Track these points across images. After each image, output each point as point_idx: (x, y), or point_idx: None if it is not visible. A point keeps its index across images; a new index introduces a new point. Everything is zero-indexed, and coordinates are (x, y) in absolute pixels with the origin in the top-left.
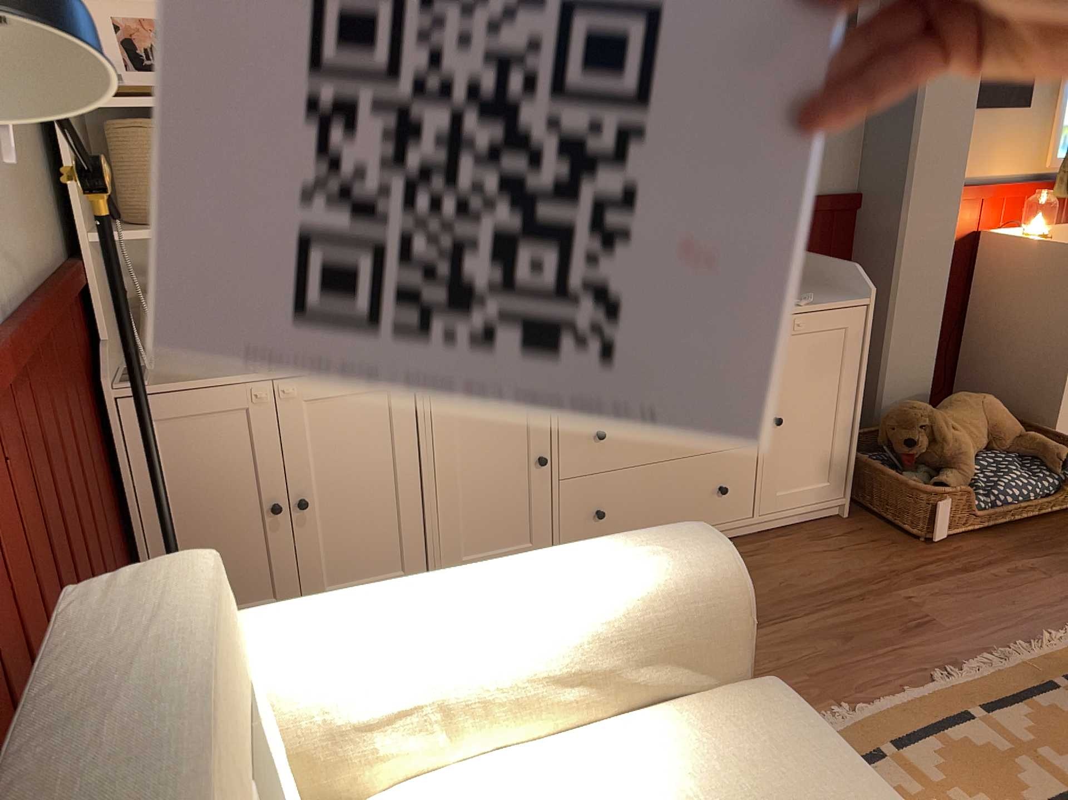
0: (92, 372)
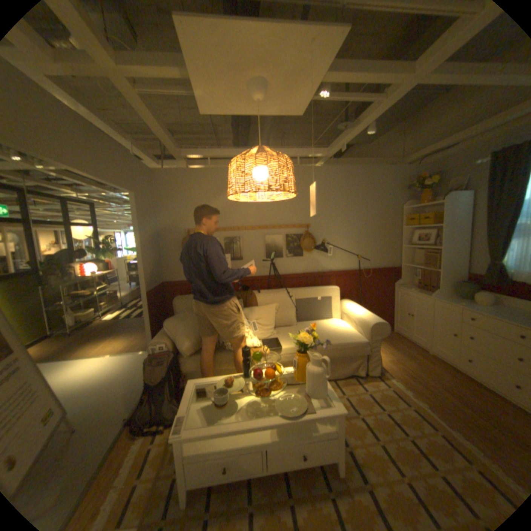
0: (395, 282)
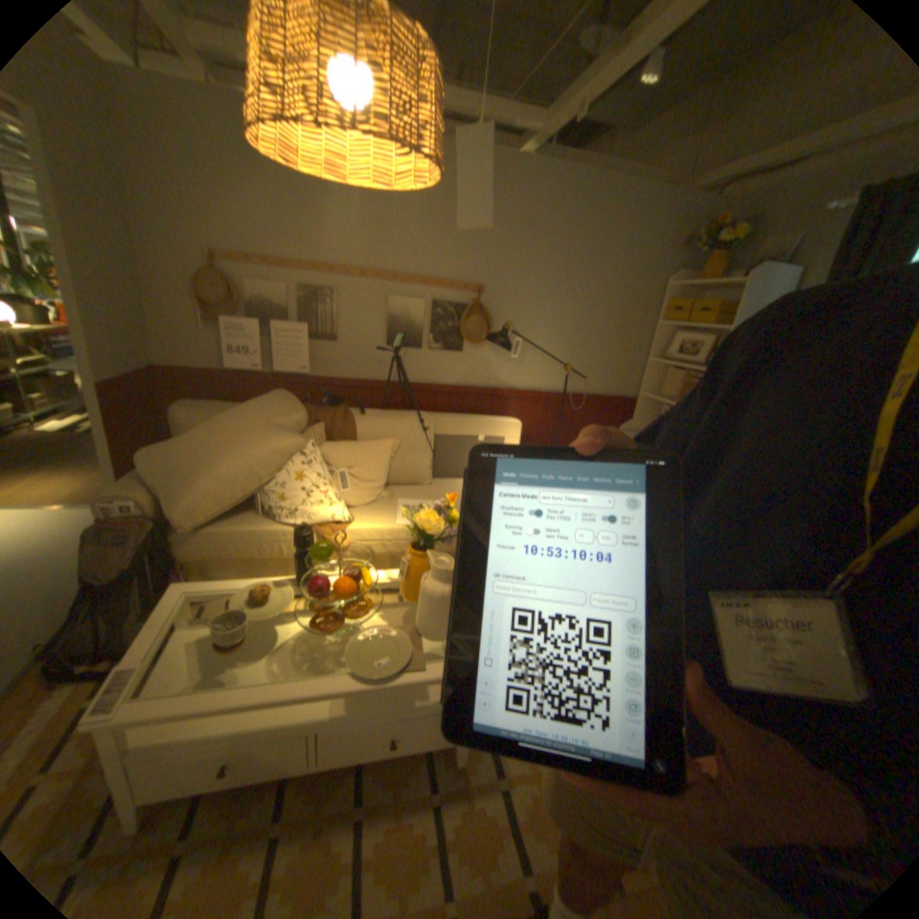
0: (620, 424)
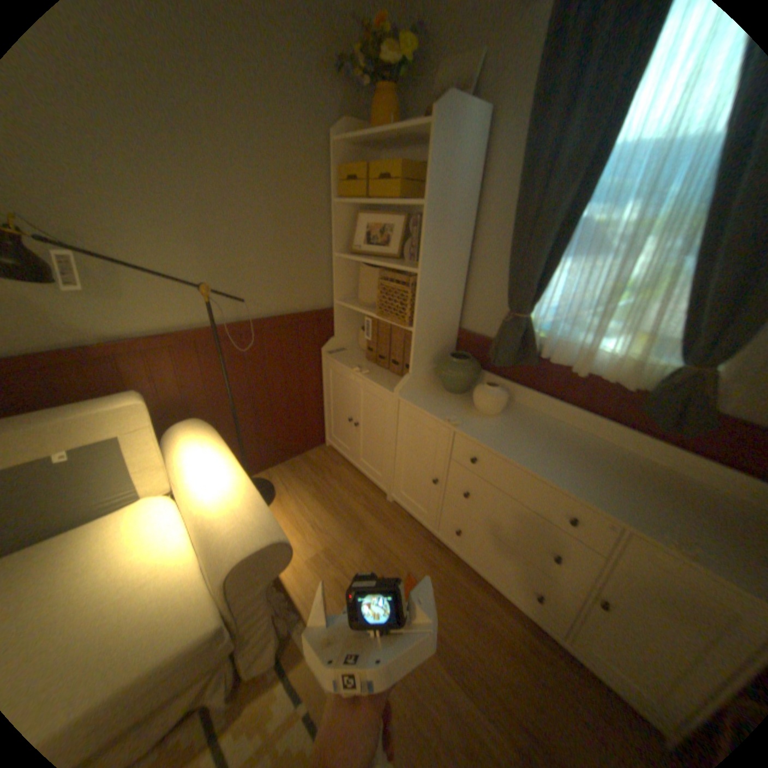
0: (322, 344)
